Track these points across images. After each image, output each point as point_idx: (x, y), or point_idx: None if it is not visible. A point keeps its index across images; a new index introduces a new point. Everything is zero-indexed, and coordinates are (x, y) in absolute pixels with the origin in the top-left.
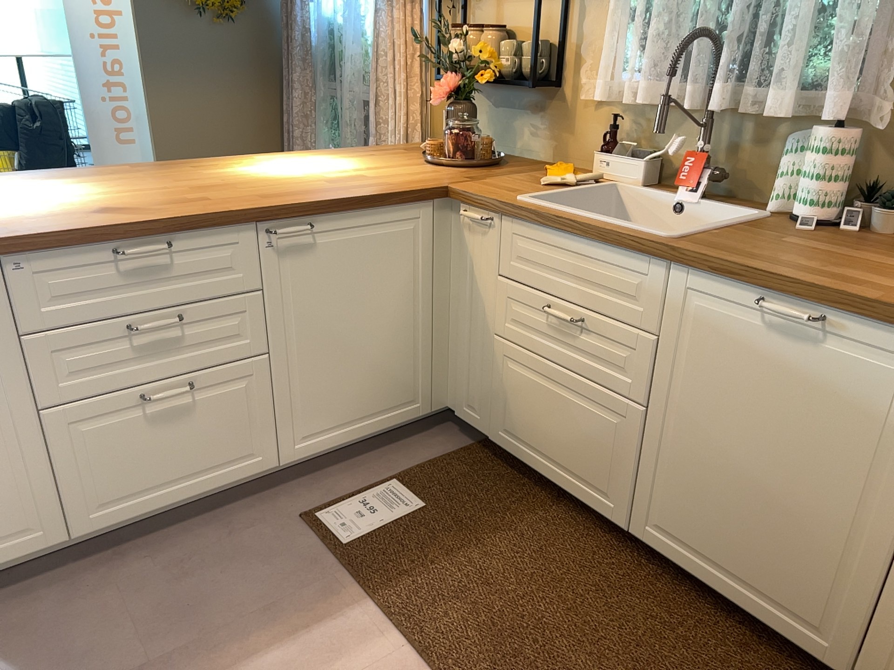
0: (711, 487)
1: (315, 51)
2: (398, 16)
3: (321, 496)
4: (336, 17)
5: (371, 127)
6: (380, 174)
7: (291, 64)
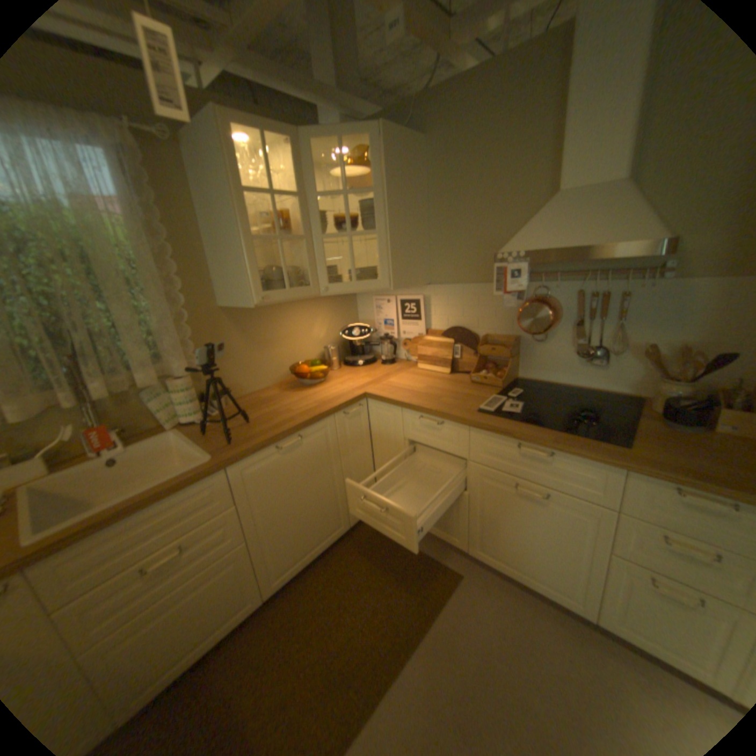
0: (290, 533)
1: None
2: None
3: None
4: None
5: None
6: None
7: None
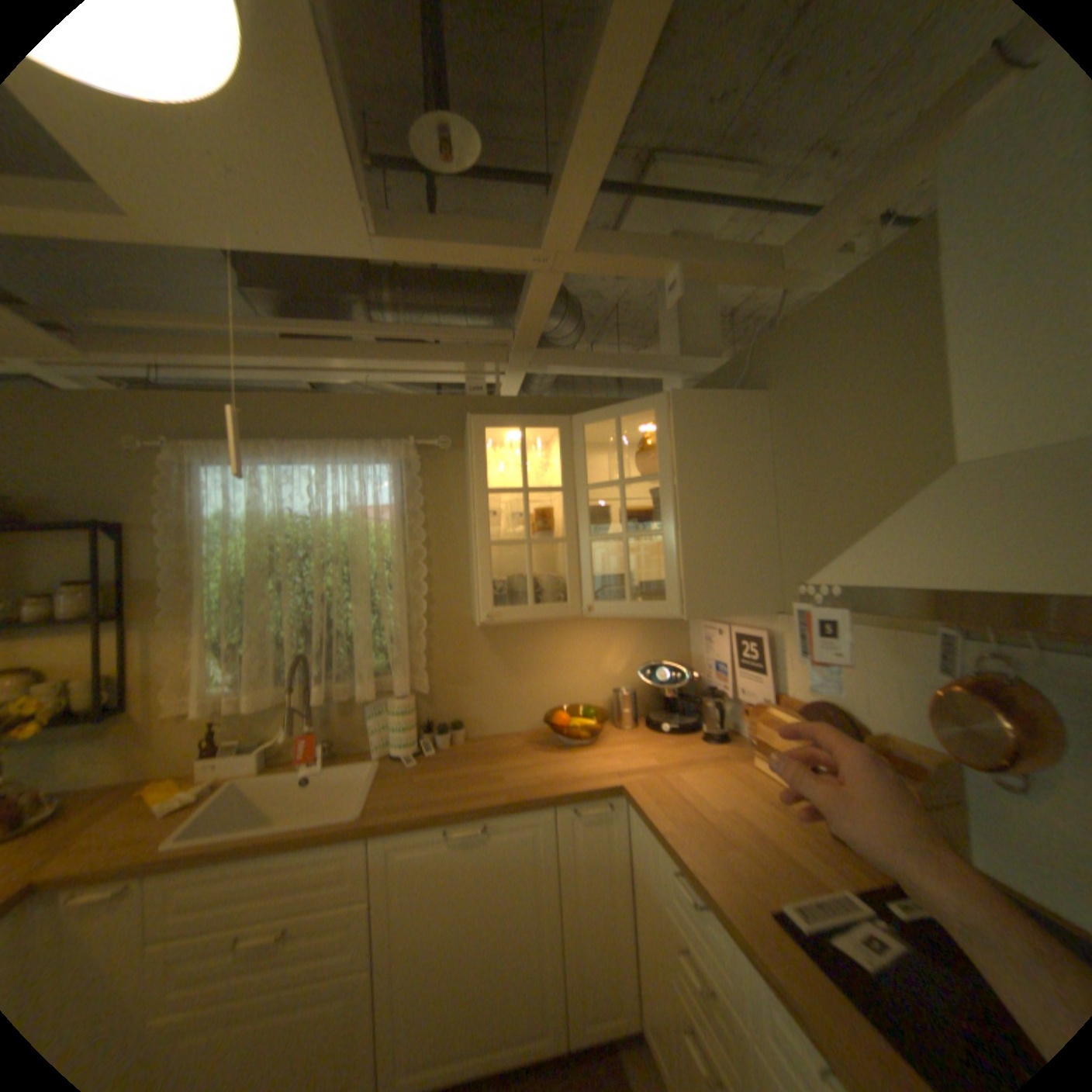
0: (443, 993)
1: None
2: None
3: None
4: None
5: None
6: None
7: None
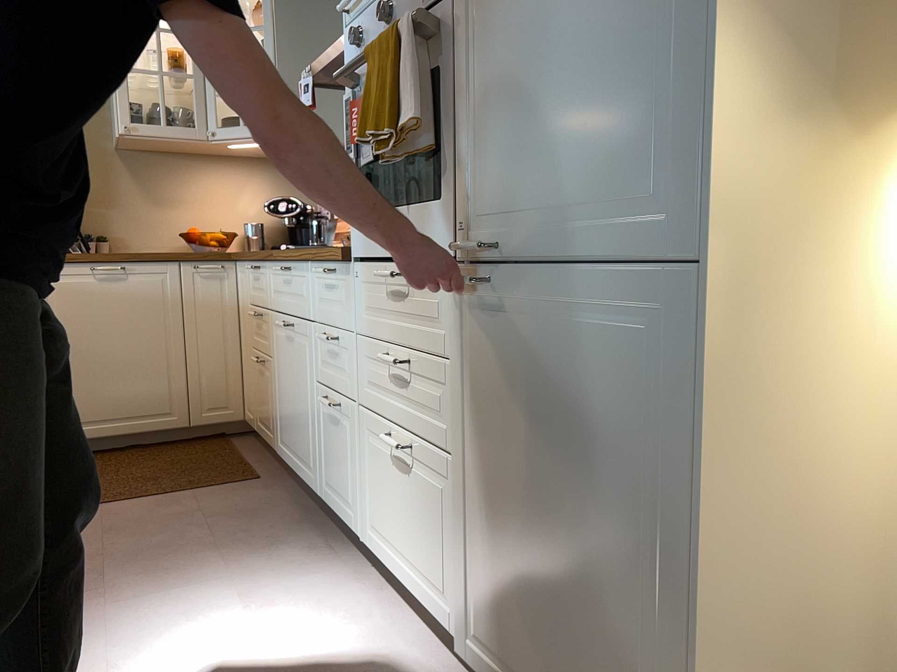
0: (94, 378)
1: None
2: None
3: None
4: None
5: None
6: None
7: None
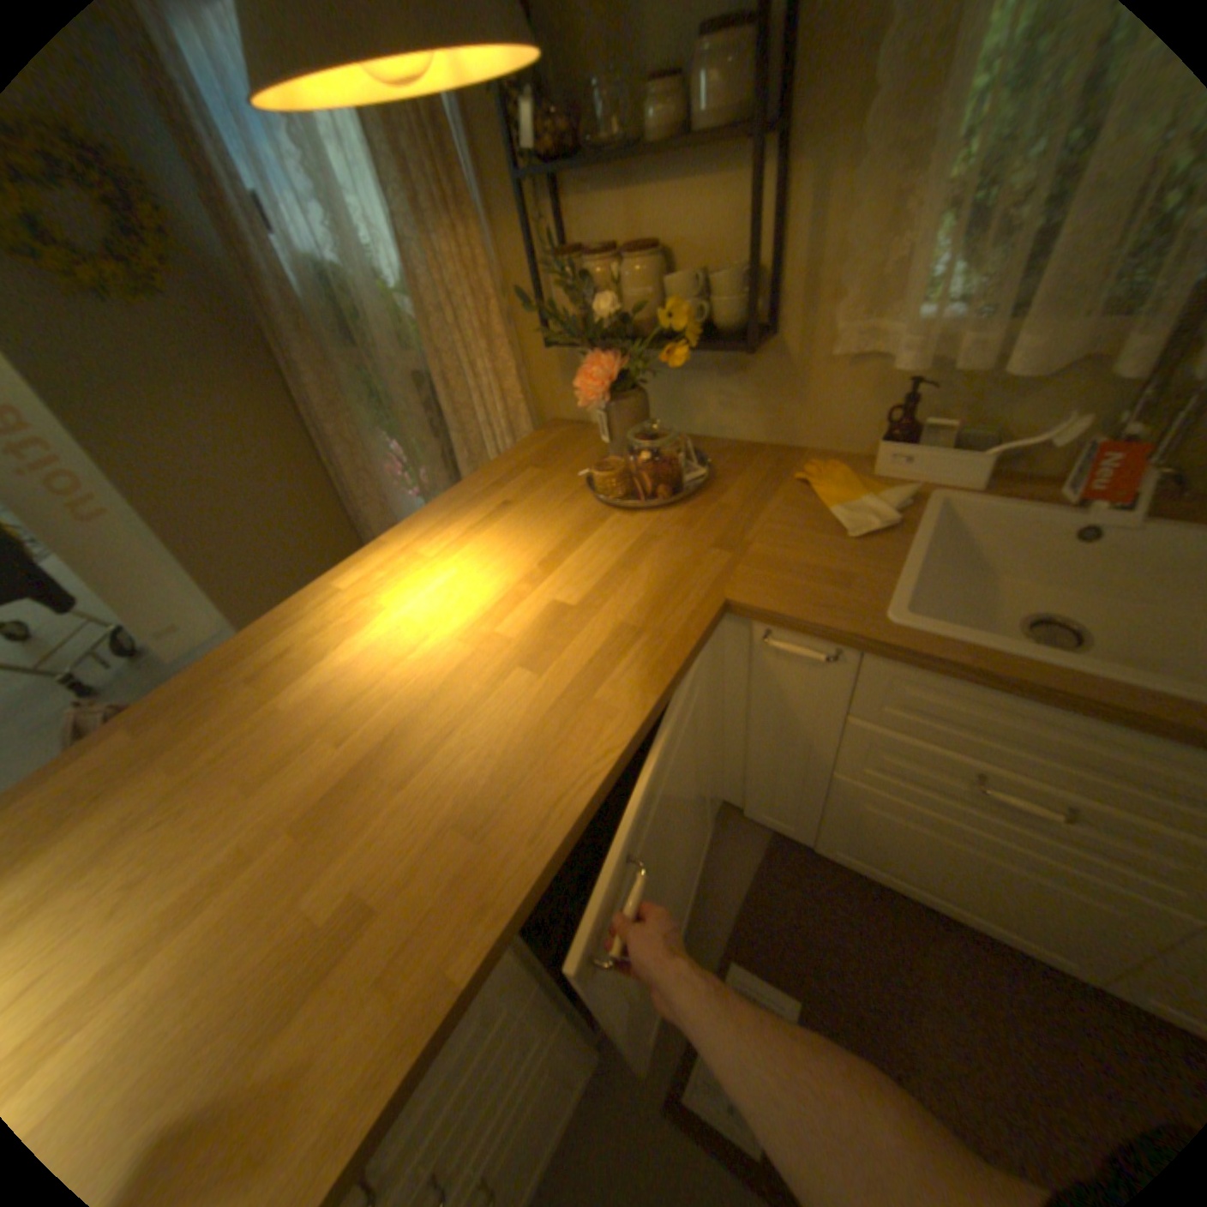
0: None
1: (307, 306)
2: (442, 241)
3: (665, 1050)
4: (323, 251)
5: (449, 419)
6: (582, 584)
7: (278, 332)
